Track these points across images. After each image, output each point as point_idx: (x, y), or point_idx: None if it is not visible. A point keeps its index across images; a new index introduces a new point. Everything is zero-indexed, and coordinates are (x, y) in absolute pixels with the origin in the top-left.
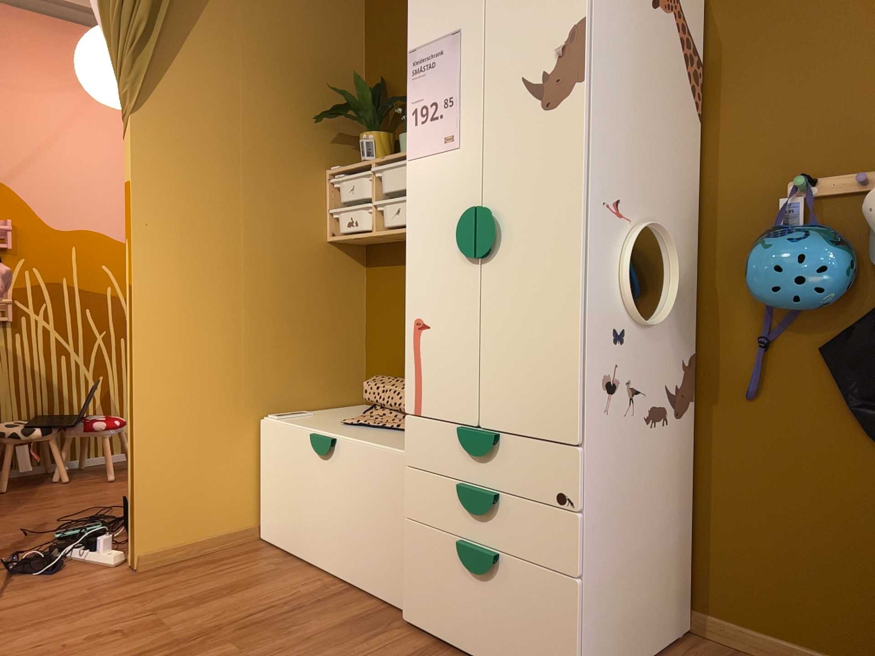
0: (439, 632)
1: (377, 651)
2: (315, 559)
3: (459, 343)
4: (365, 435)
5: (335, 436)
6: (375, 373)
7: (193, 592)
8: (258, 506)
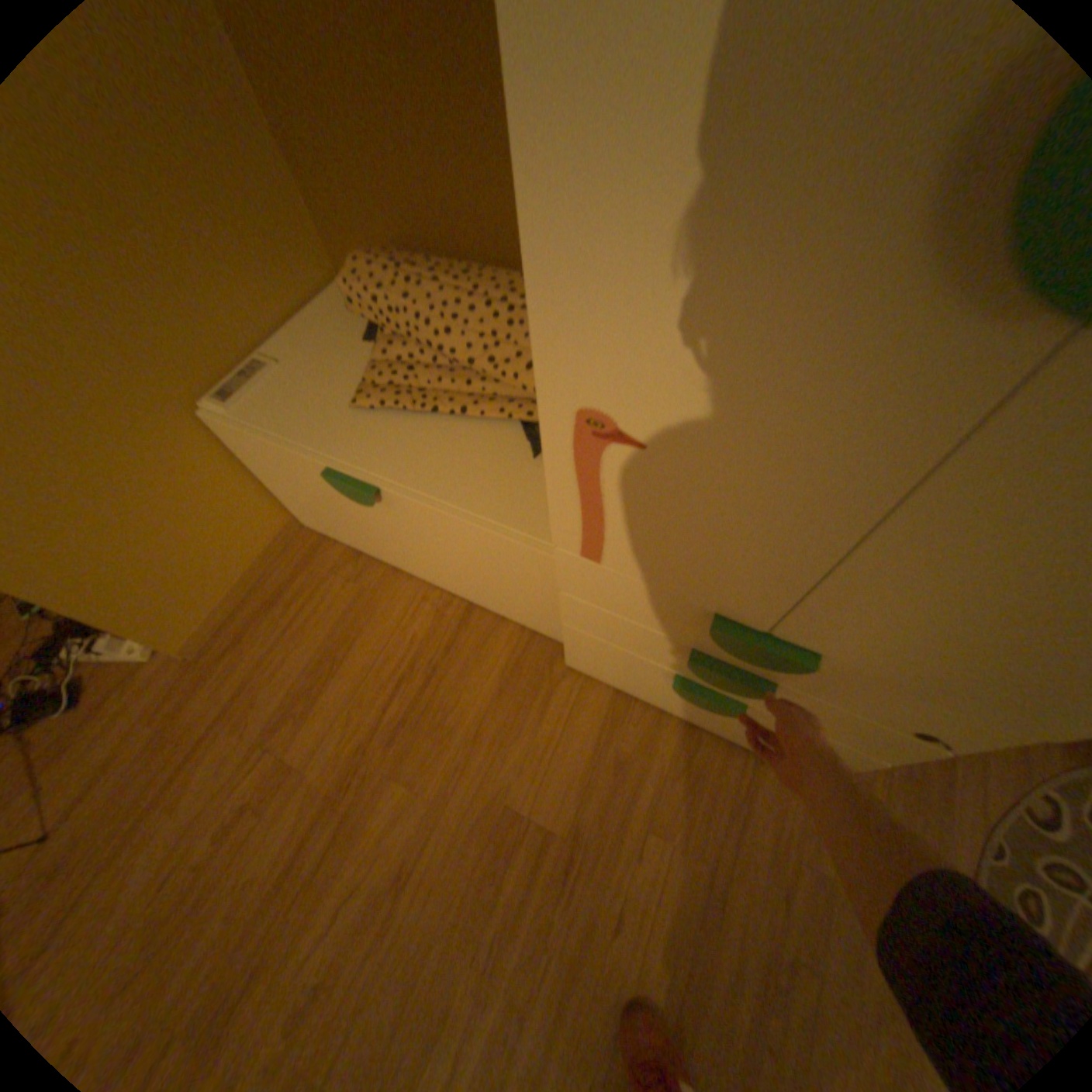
0: (623, 689)
1: (563, 730)
2: (403, 568)
3: (768, 516)
4: (424, 457)
5: (376, 478)
6: (334, 222)
7: (288, 683)
8: (277, 500)
